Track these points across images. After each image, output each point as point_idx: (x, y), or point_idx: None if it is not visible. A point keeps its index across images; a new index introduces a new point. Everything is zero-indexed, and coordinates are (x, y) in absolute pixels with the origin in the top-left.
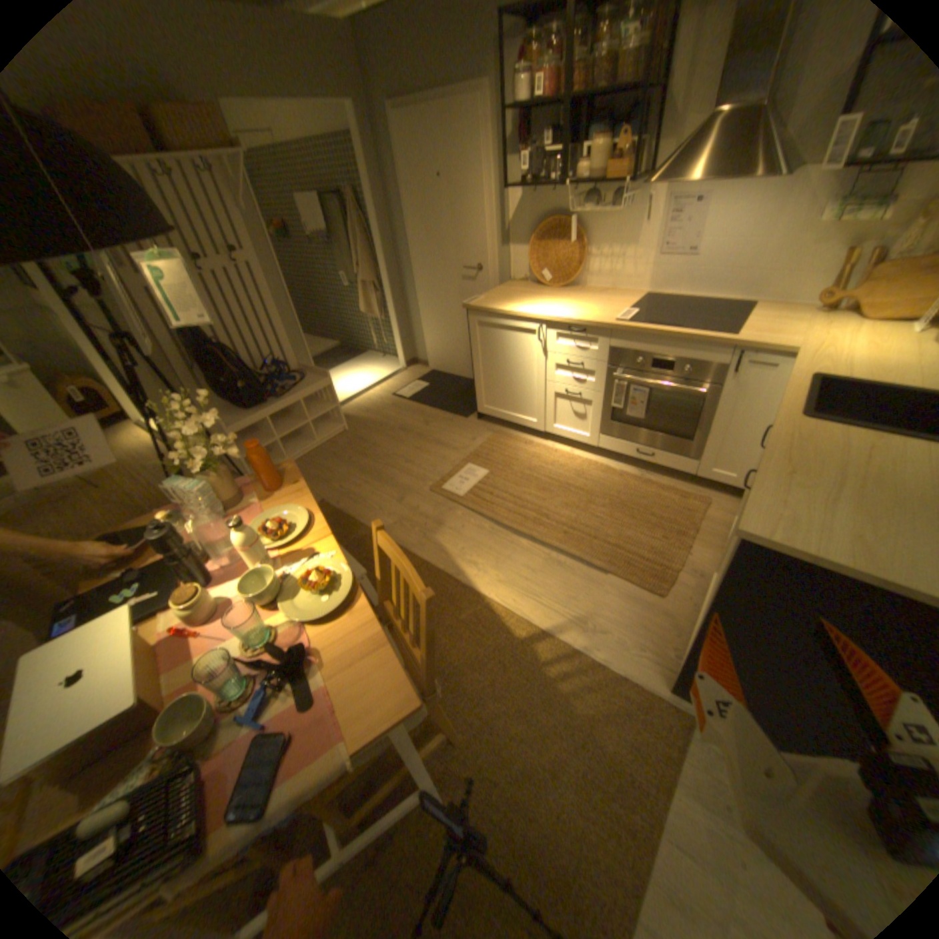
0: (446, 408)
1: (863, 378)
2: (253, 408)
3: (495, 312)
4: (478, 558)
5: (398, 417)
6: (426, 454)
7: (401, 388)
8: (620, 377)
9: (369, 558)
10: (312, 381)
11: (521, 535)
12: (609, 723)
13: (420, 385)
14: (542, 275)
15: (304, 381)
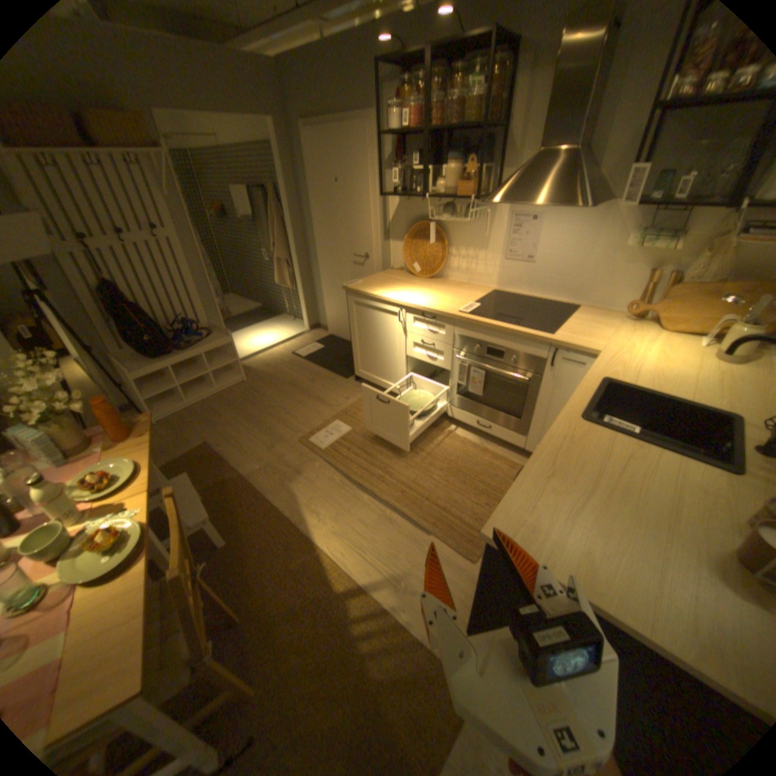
0: (332, 368)
1: (646, 385)
2: (158, 358)
3: (366, 294)
4: (322, 509)
5: (291, 372)
6: (304, 408)
7: (301, 348)
8: (461, 359)
9: (227, 500)
10: (216, 338)
11: (365, 490)
12: (396, 689)
13: (316, 346)
14: (414, 267)
15: (209, 337)
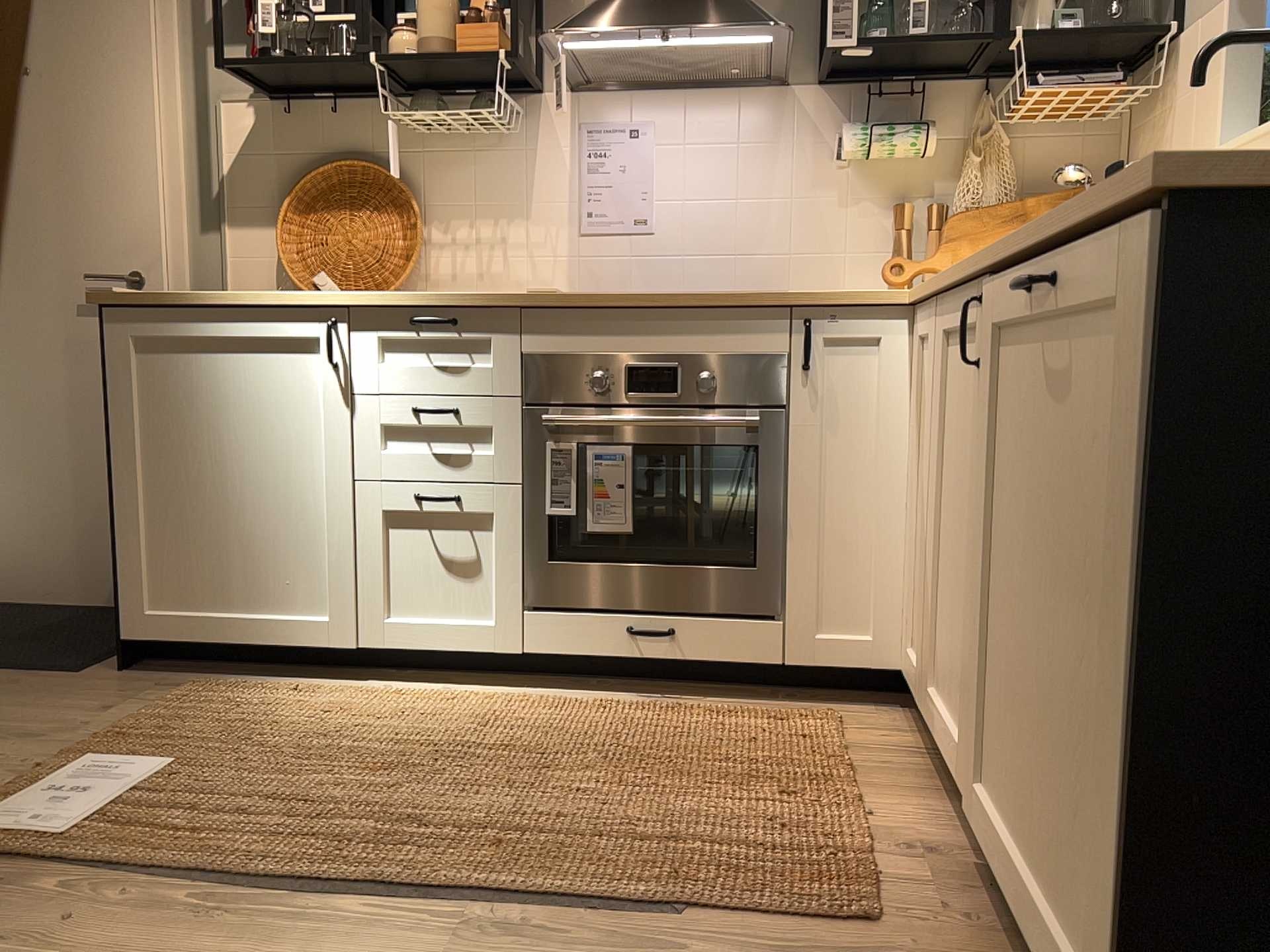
0: None
1: None
2: None
3: (195, 300)
4: None
5: None
6: None
7: None
8: (563, 418)
9: None
10: None
11: (343, 896)
12: None
13: None
14: (316, 283)
15: None
